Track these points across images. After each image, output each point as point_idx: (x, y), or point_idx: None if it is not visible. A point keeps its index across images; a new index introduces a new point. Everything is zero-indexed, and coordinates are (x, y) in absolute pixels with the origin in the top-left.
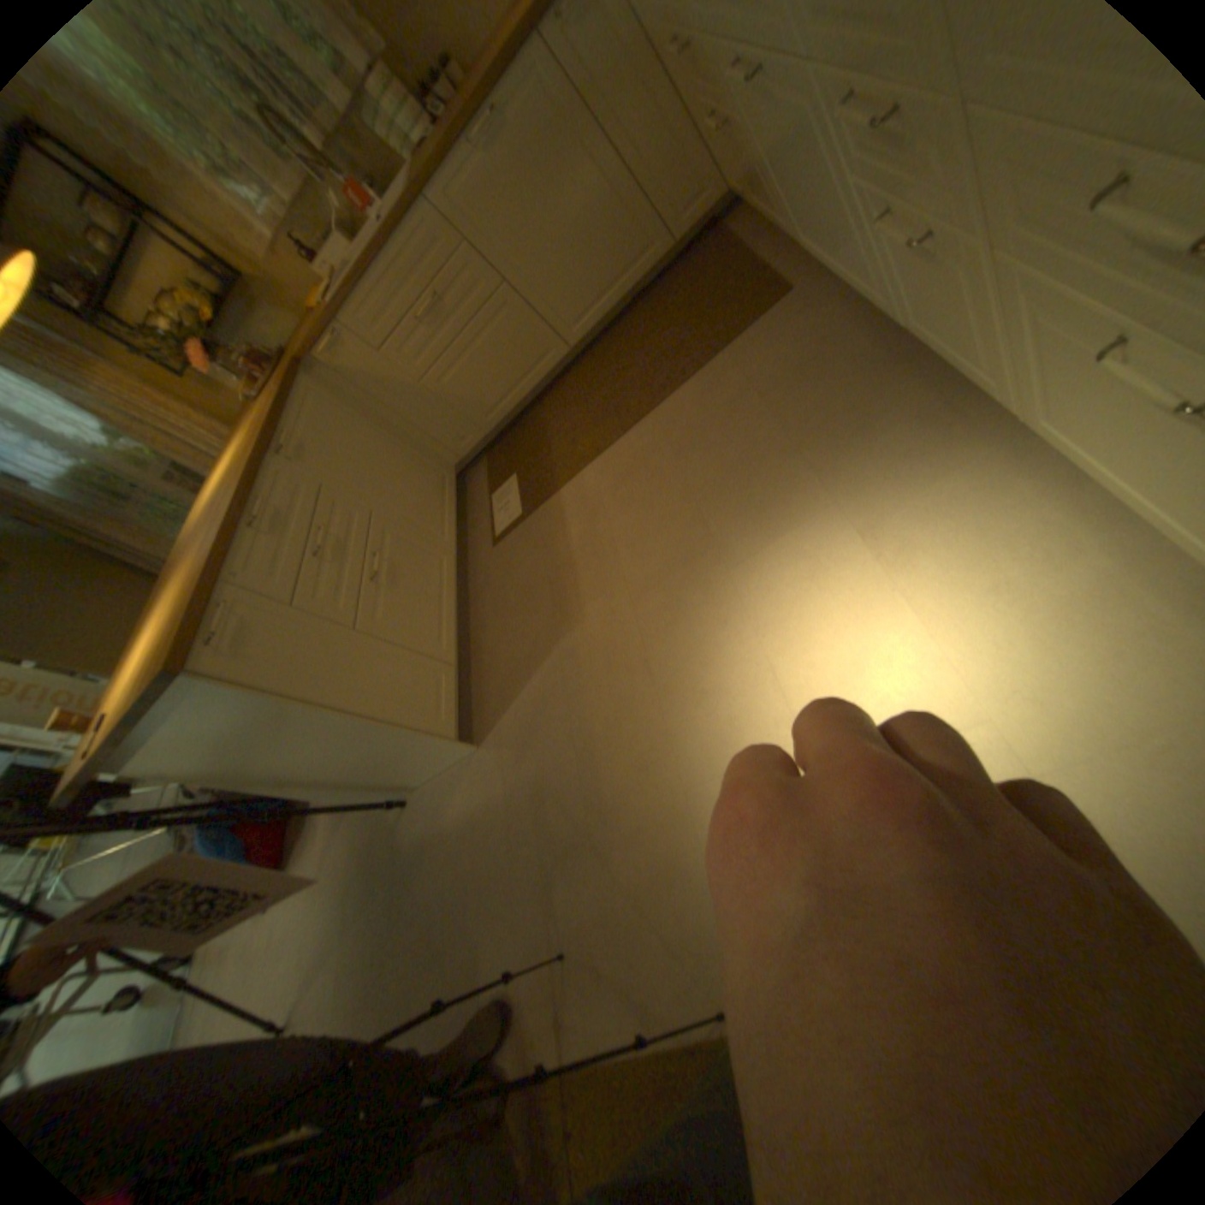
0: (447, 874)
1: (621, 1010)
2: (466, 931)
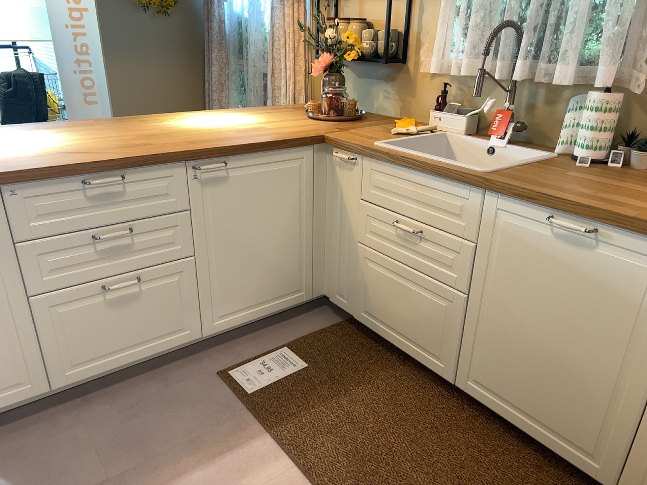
0: None
1: None
2: None
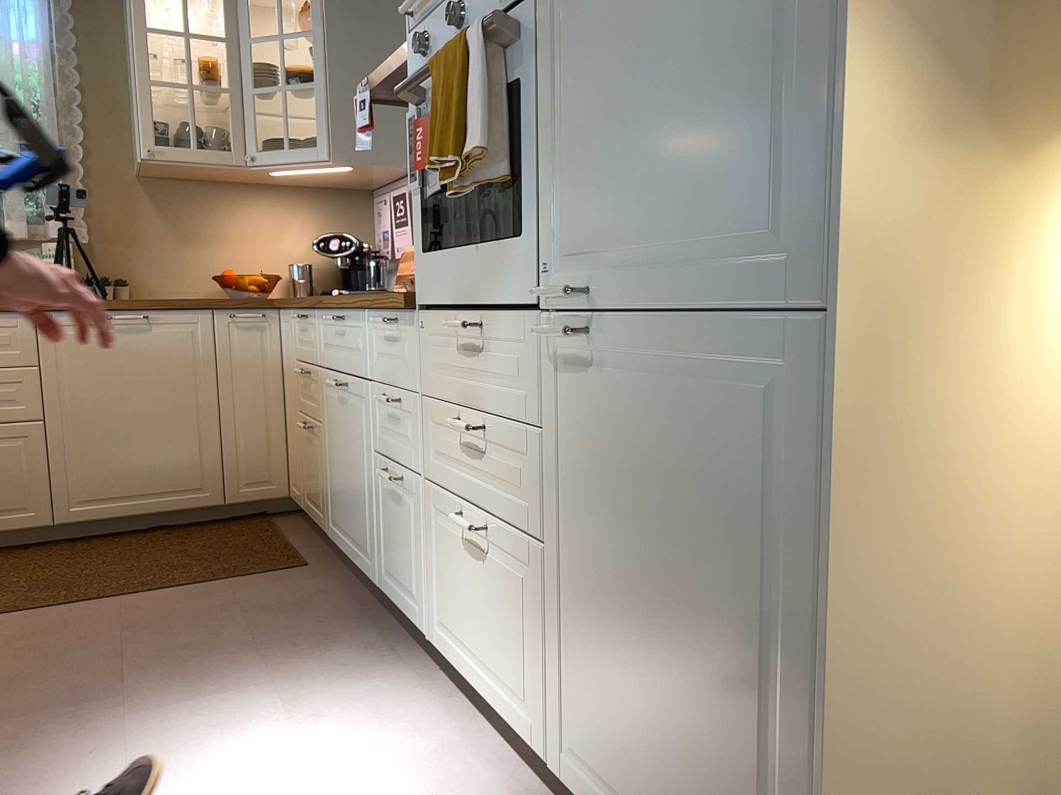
0: None
1: None
2: None
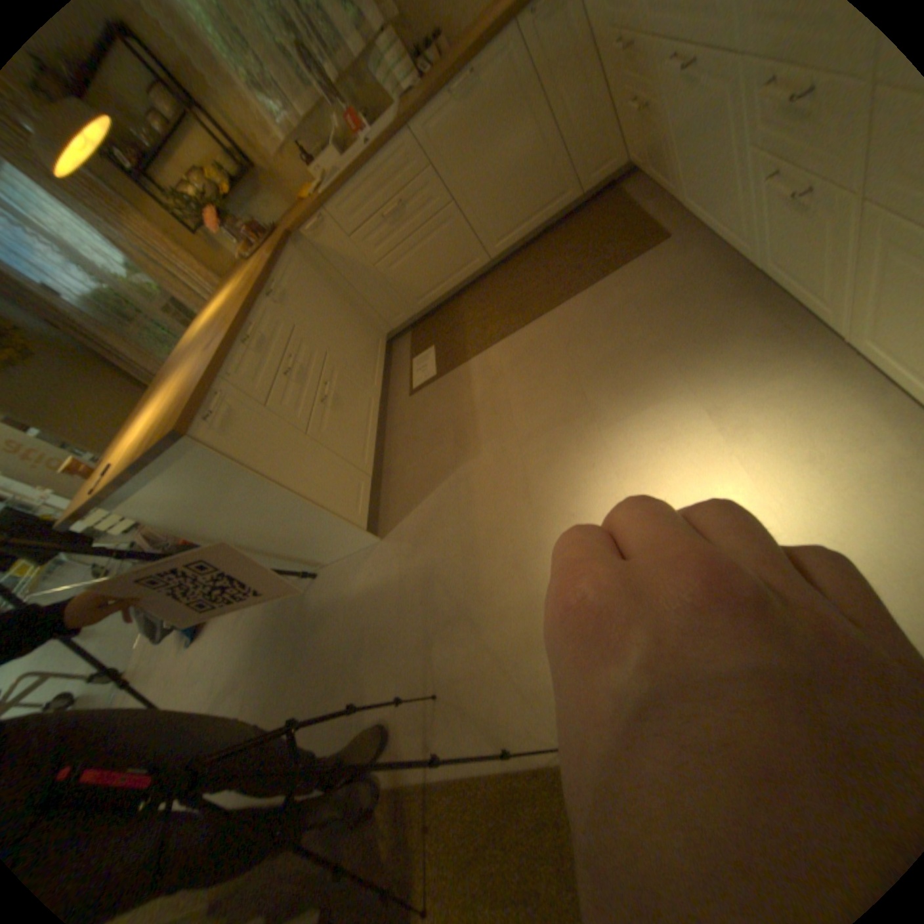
0: (345, 629)
1: (479, 739)
2: (356, 672)
